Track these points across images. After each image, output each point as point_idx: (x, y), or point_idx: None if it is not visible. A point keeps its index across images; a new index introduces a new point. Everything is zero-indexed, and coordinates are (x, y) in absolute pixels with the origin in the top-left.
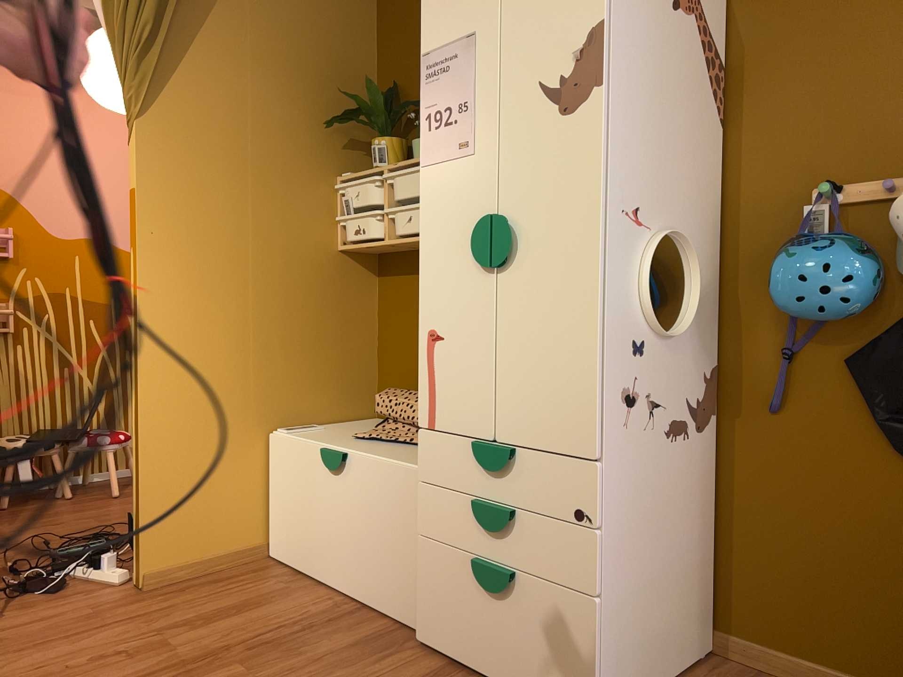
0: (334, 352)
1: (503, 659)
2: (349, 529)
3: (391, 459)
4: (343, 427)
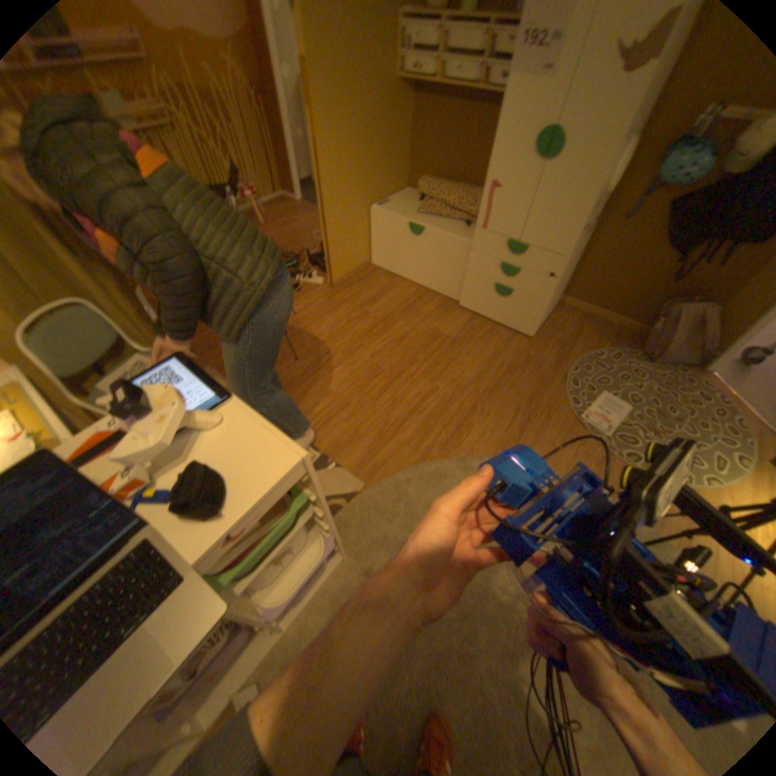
0: (392, 153)
1: (498, 314)
2: (422, 260)
3: (449, 233)
4: (401, 201)
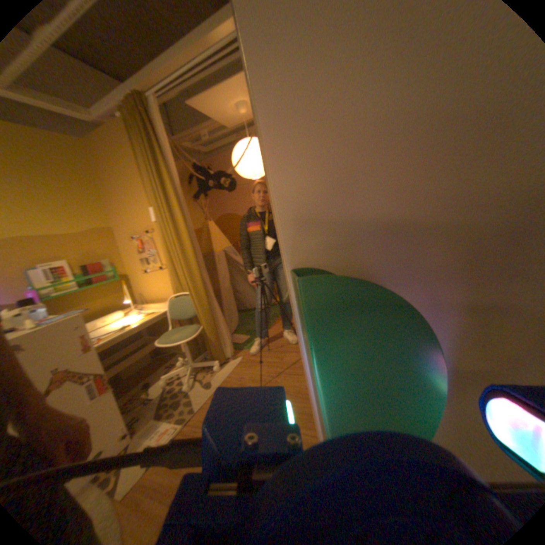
0: None
1: None
2: None
3: None
4: None
